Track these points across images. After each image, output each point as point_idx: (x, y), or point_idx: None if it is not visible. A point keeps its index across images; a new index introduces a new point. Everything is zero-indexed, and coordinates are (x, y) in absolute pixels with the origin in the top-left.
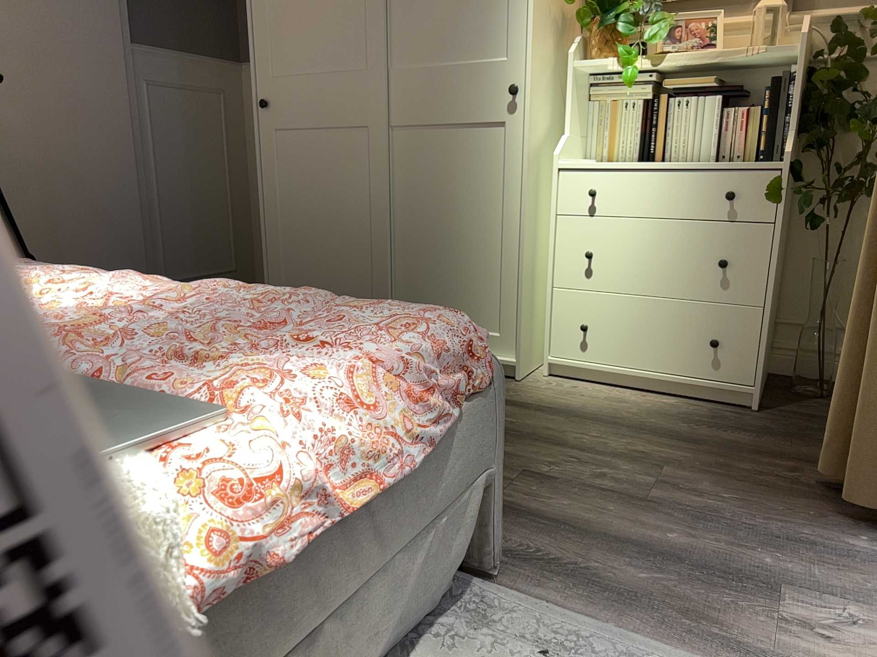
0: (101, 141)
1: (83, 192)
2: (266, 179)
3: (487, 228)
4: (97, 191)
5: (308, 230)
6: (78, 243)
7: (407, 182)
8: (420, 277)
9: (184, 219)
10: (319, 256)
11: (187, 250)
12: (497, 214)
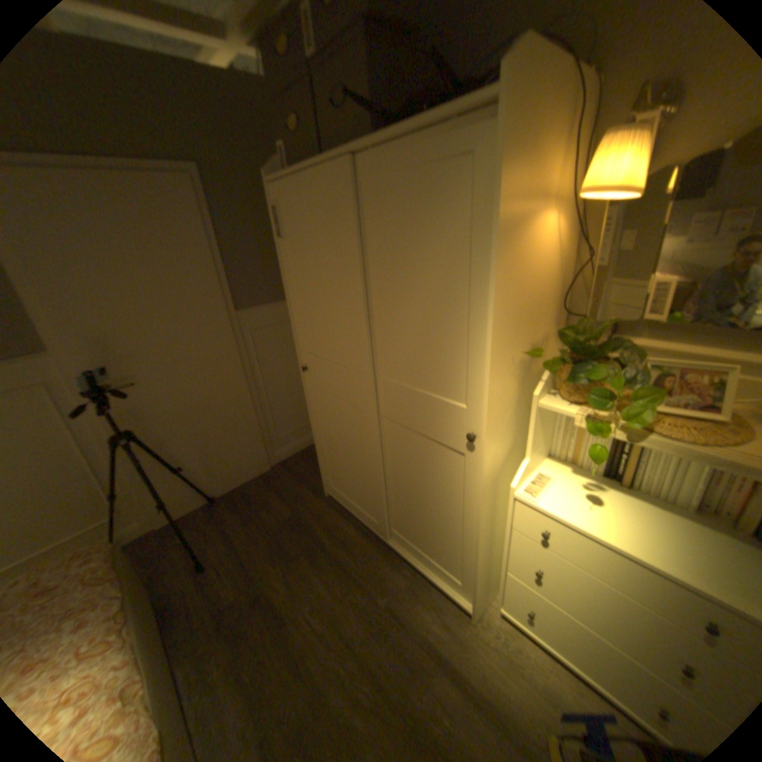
0: (215, 380)
1: (208, 413)
2: (310, 411)
3: (448, 514)
4: (217, 410)
5: (335, 451)
6: (209, 442)
7: (391, 454)
8: (403, 514)
9: (280, 402)
10: (342, 469)
11: (284, 419)
12: (455, 510)
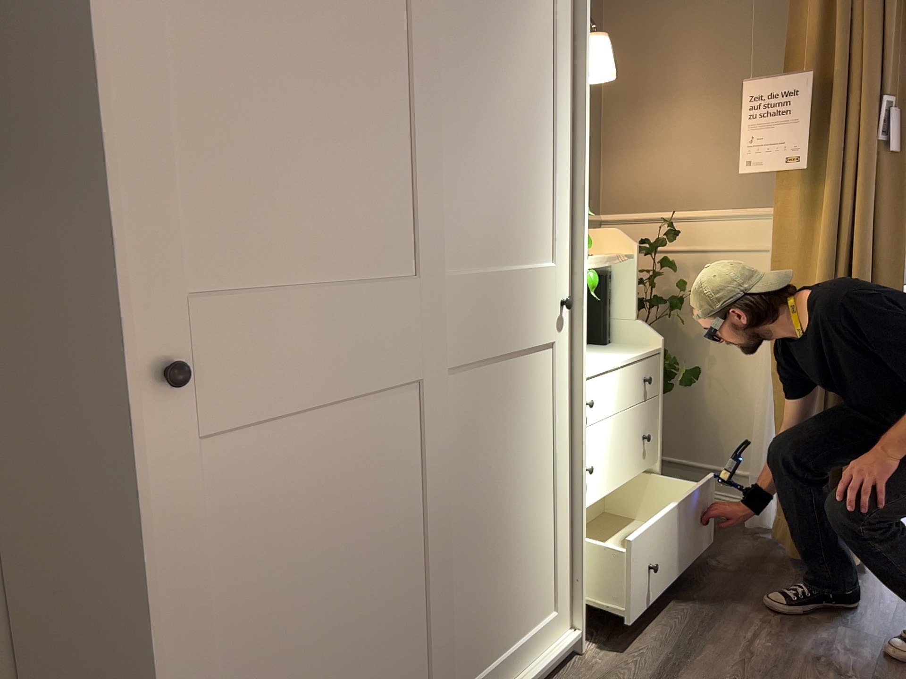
0: None
1: None
2: (161, 587)
3: (540, 483)
4: None
5: (291, 653)
6: None
7: (457, 457)
8: (475, 604)
9: None
10: None
11: None
12: (548, 460)
